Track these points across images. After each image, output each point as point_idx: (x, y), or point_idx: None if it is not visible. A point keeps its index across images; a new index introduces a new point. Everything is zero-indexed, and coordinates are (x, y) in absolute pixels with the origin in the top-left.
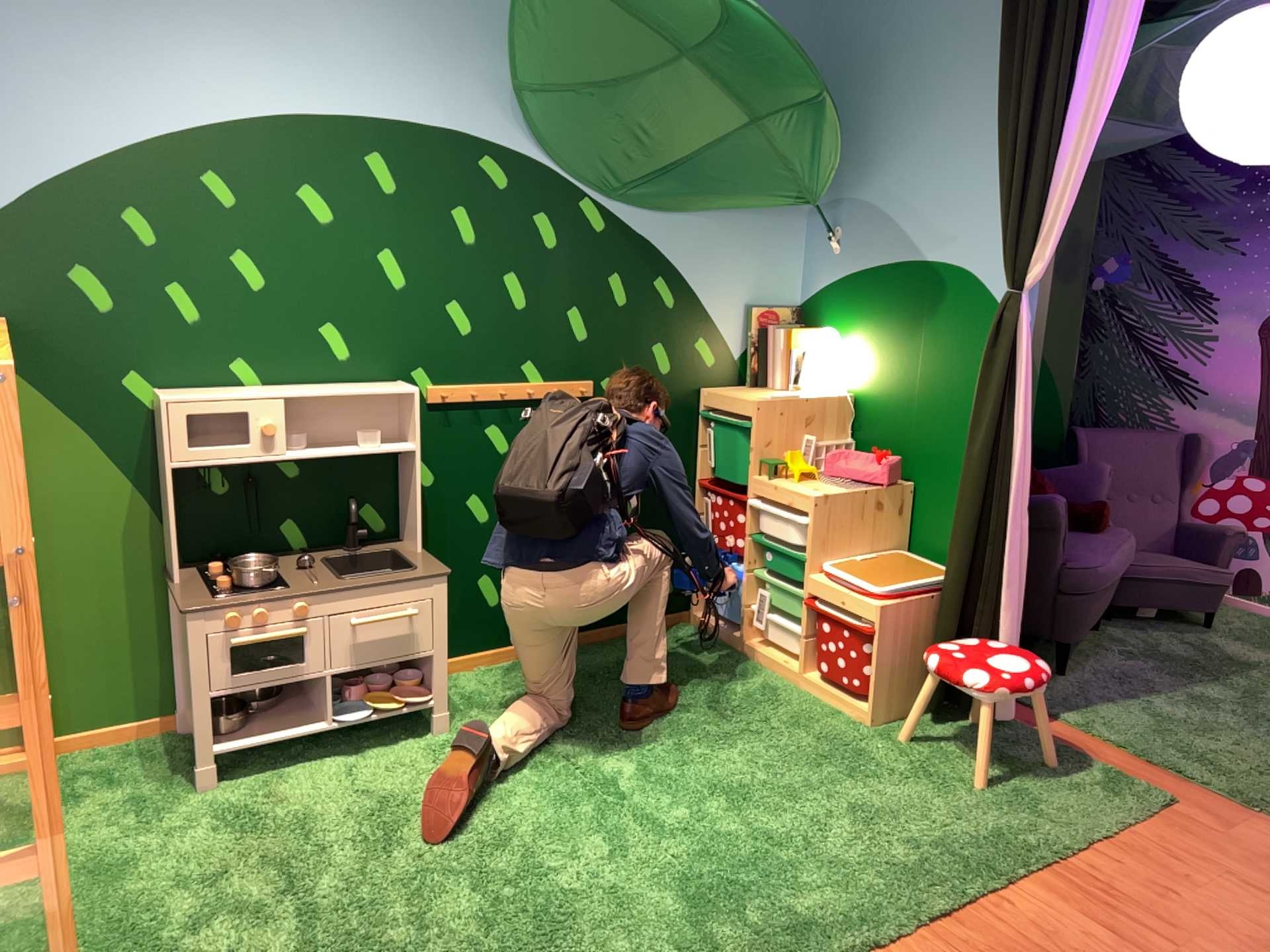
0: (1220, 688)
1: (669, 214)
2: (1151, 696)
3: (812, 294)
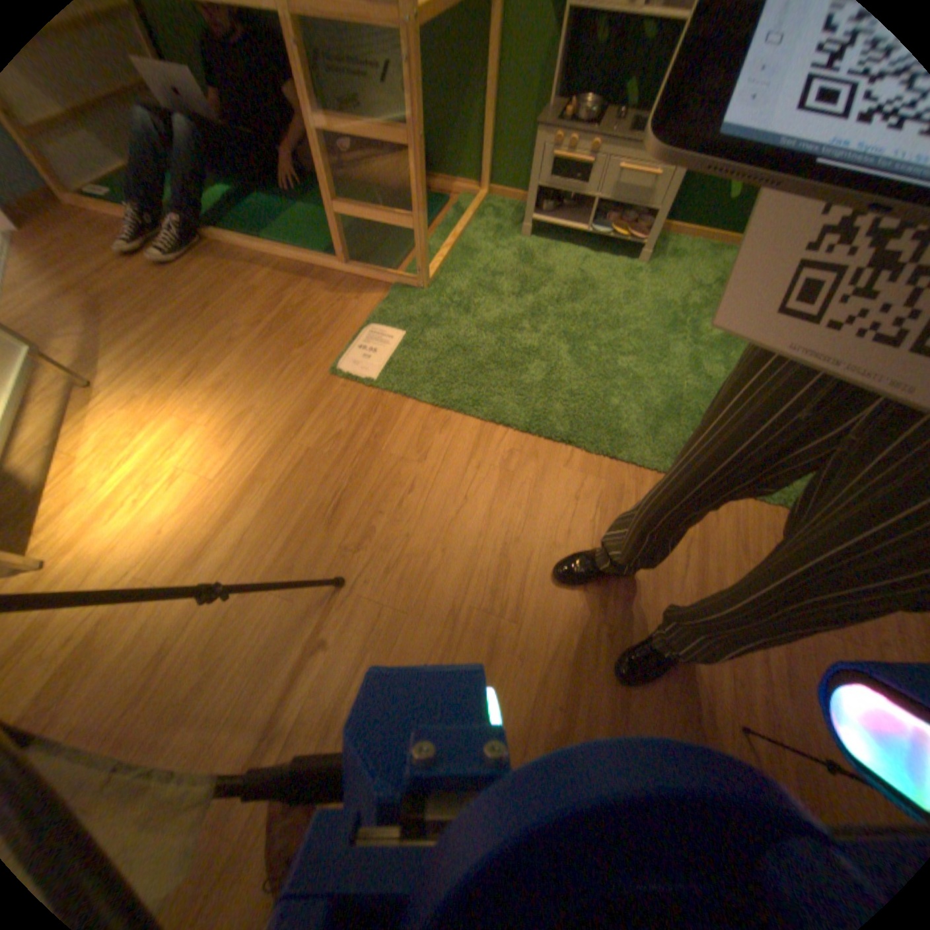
0: None
1: None
2: None
3: None
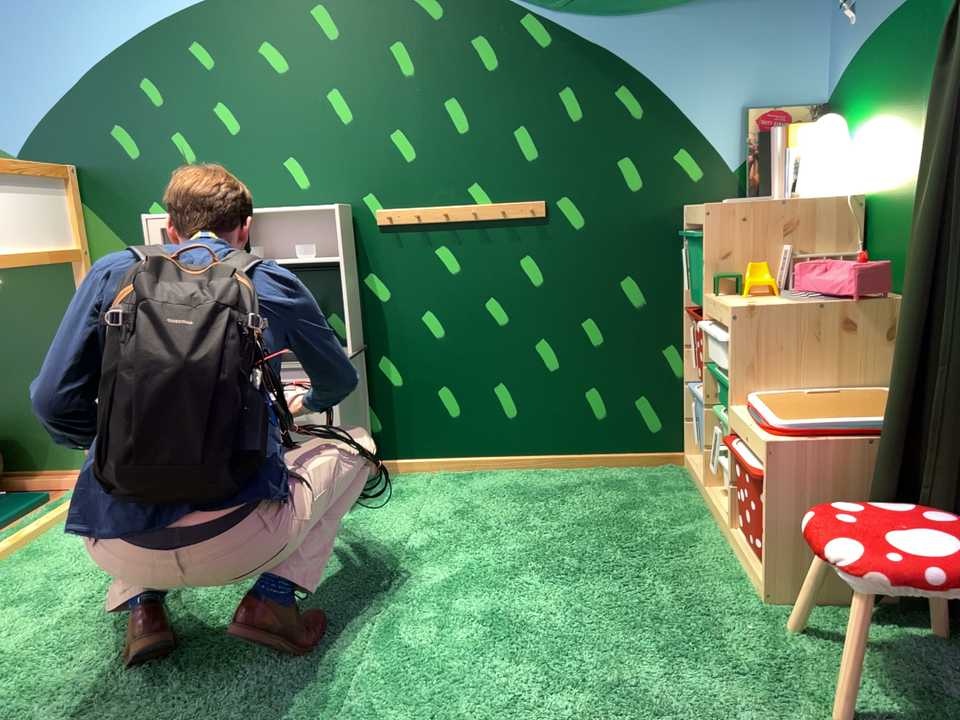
0: None
1: (628, 10)
2: None
3: (837, 79)
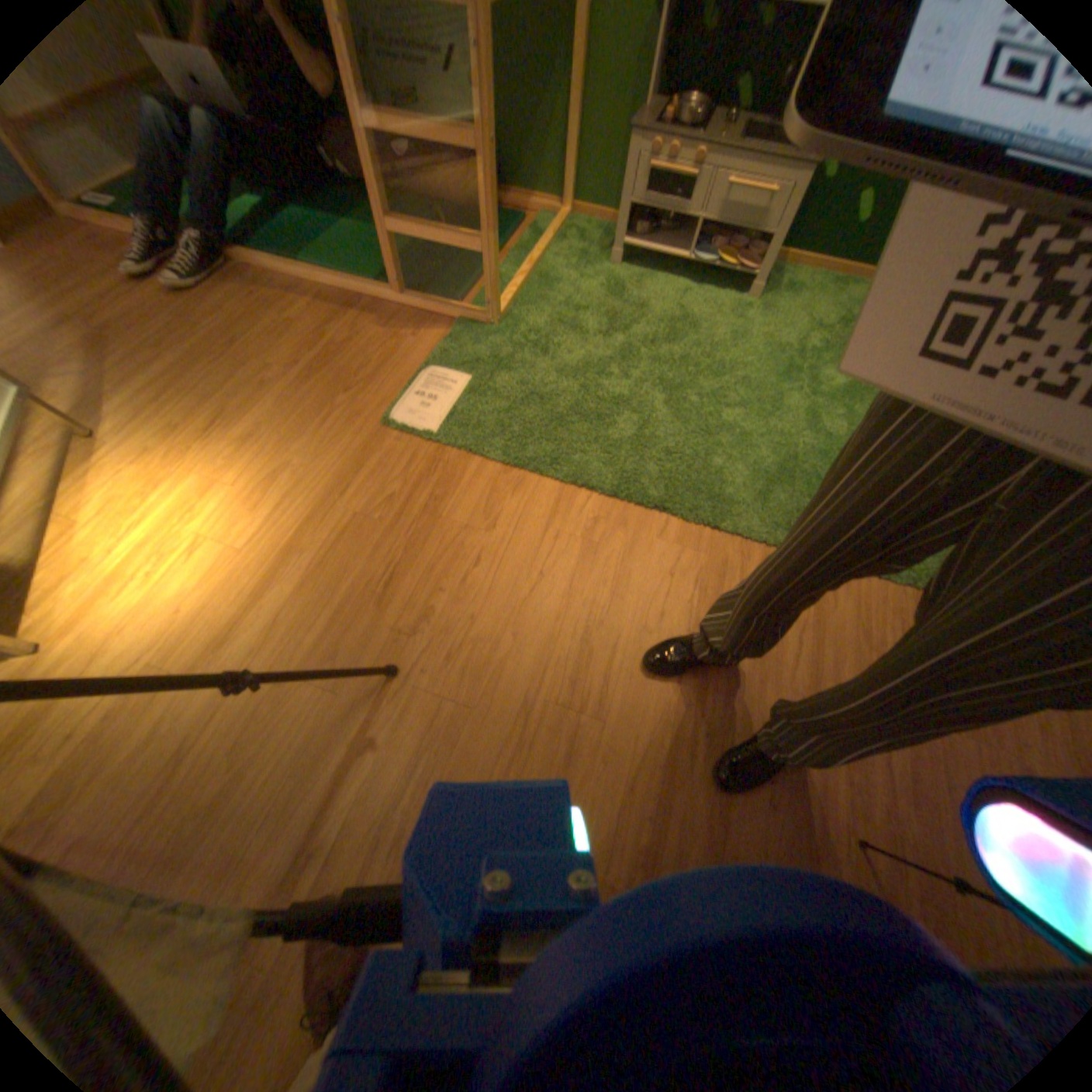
0: None
1: None
2: None
3: None
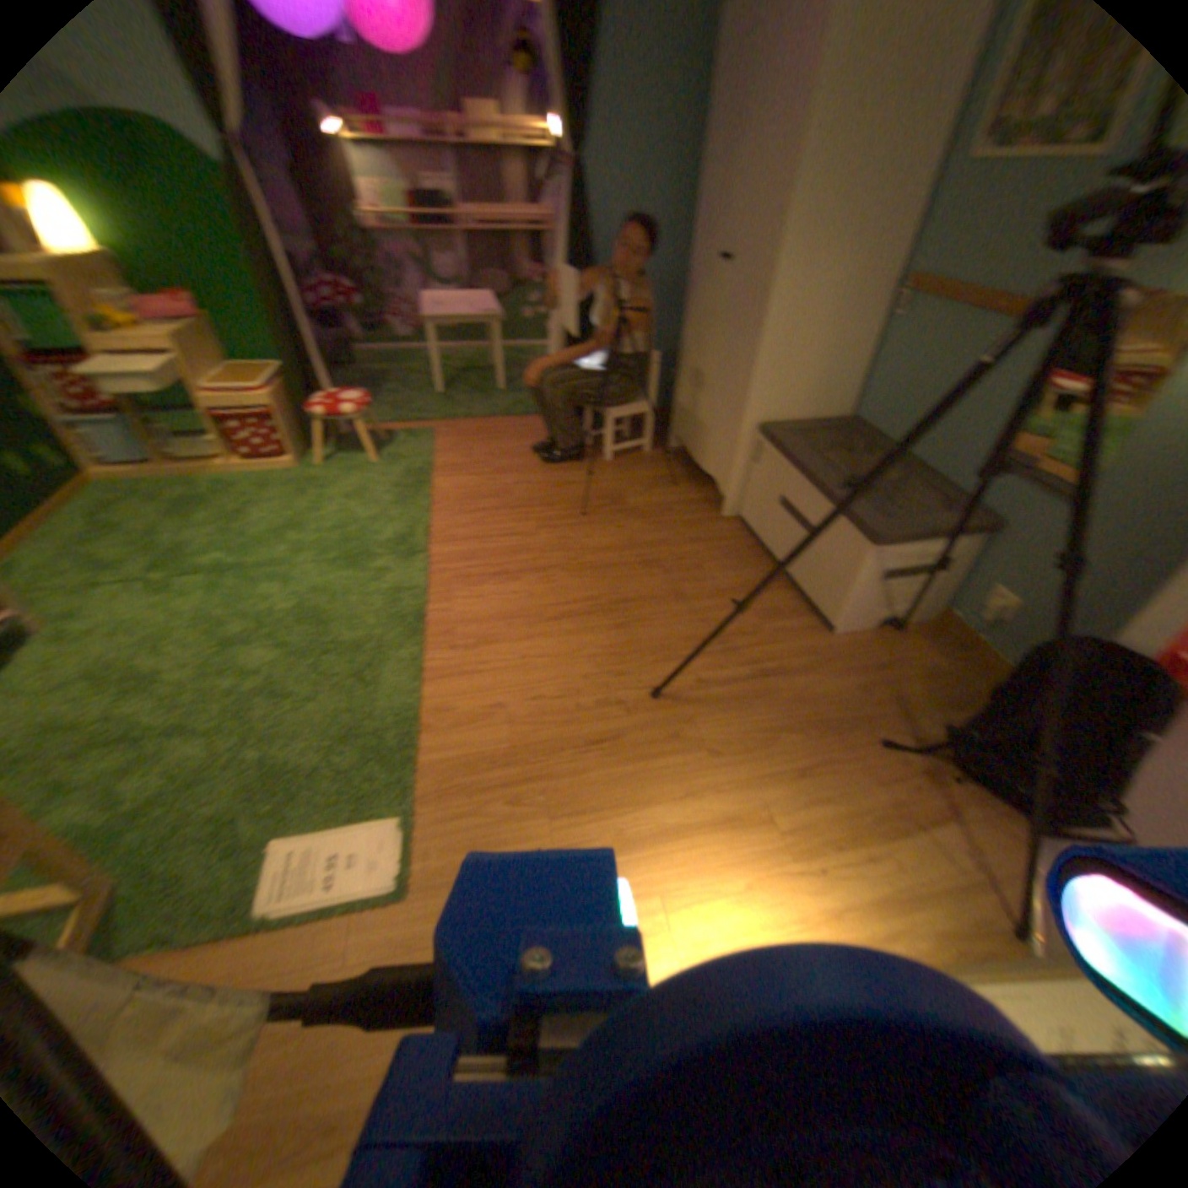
0: (391, 384)
1: None
2: (375, 399)
3: None
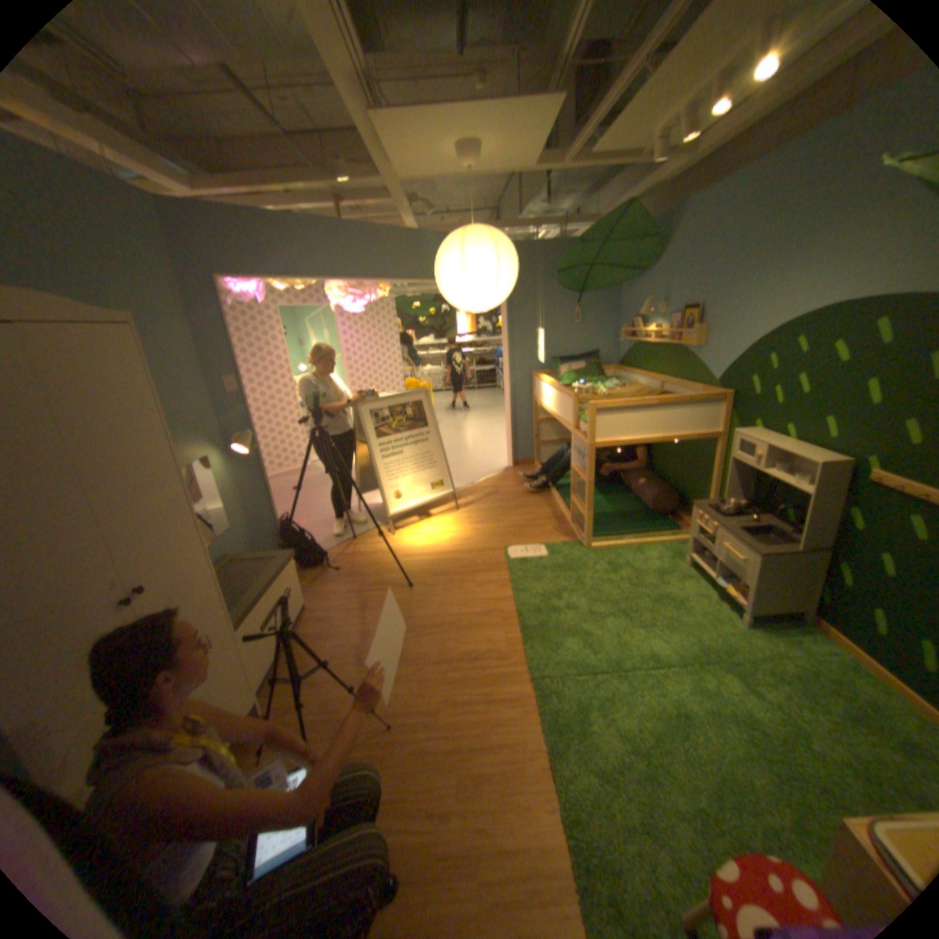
0: None
1: None
2: None
3: None
